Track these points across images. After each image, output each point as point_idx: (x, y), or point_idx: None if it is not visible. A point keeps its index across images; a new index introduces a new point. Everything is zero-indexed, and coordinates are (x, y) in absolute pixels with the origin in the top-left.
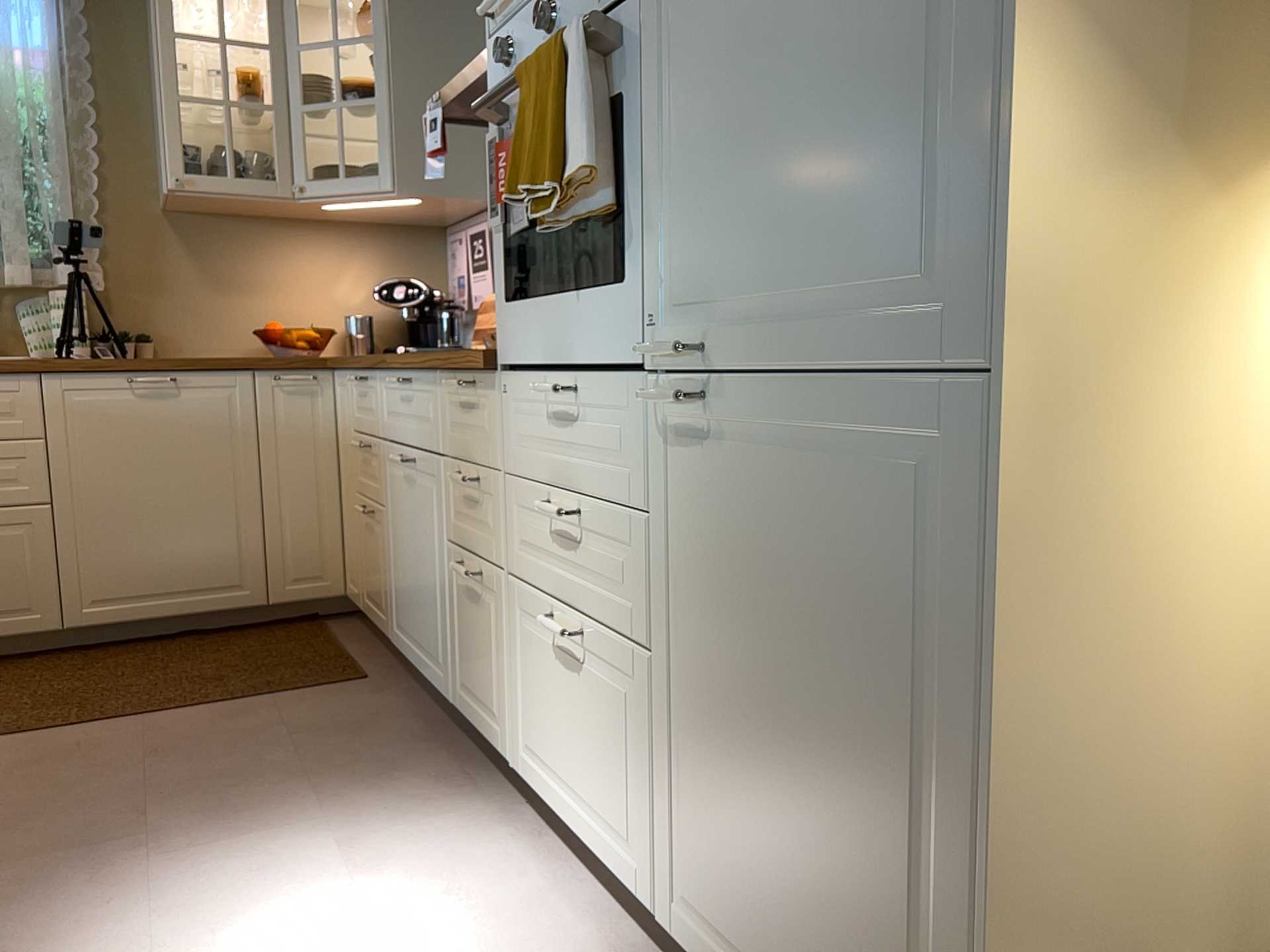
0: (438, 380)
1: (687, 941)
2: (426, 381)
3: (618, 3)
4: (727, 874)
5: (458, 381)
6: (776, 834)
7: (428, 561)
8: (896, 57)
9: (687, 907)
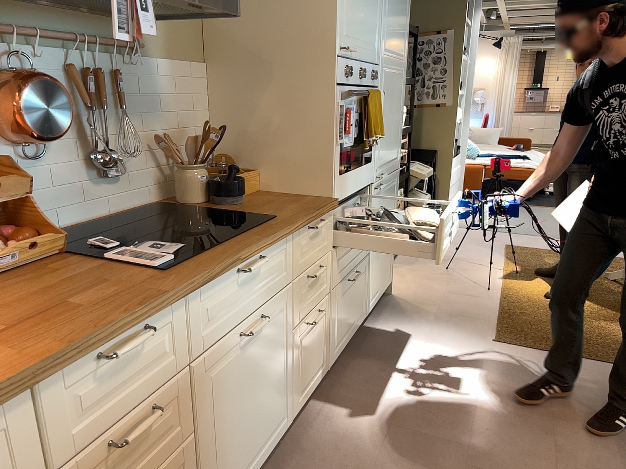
0: (293, 236)
1: (370, 307)
2: (279, 244)
3: (373, 88)
4: (376, 278)
5: (309, 225)
6: (381, 258)
7: (274, 367)
8: (396, 126)
9: (370, 299)
